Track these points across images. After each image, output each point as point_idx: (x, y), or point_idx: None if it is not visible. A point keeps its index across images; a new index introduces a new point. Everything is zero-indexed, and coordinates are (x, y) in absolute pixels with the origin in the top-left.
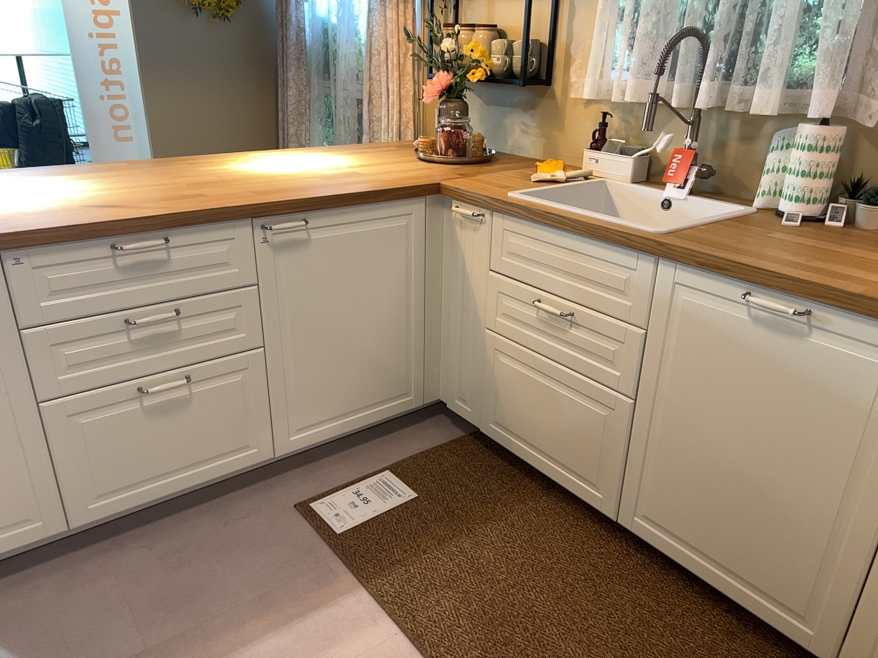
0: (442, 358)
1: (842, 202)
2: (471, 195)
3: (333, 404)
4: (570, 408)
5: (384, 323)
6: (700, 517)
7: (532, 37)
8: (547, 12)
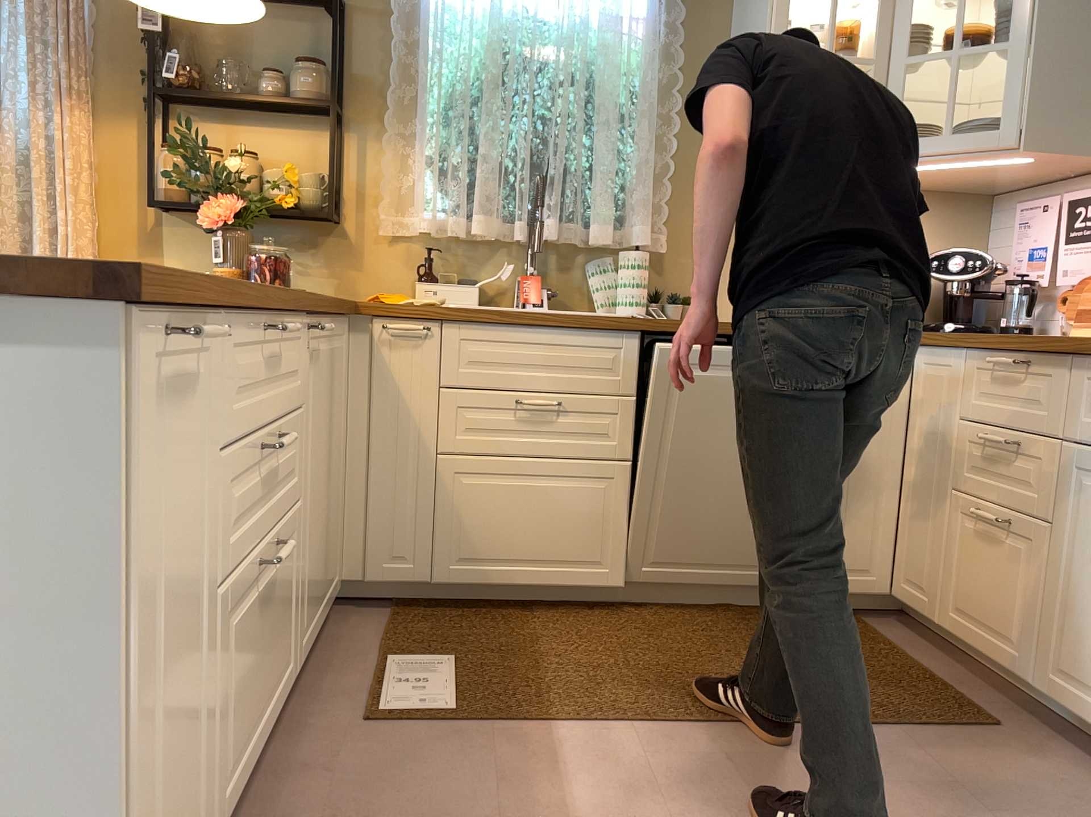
0: (348, 522)
1: (646, 305)
2: (411, 309)
3: (315, 590)
4: (562, 498)
5: (332, 473)
6: (705, 535)
7: (310, 171)
8: (330, 147)
